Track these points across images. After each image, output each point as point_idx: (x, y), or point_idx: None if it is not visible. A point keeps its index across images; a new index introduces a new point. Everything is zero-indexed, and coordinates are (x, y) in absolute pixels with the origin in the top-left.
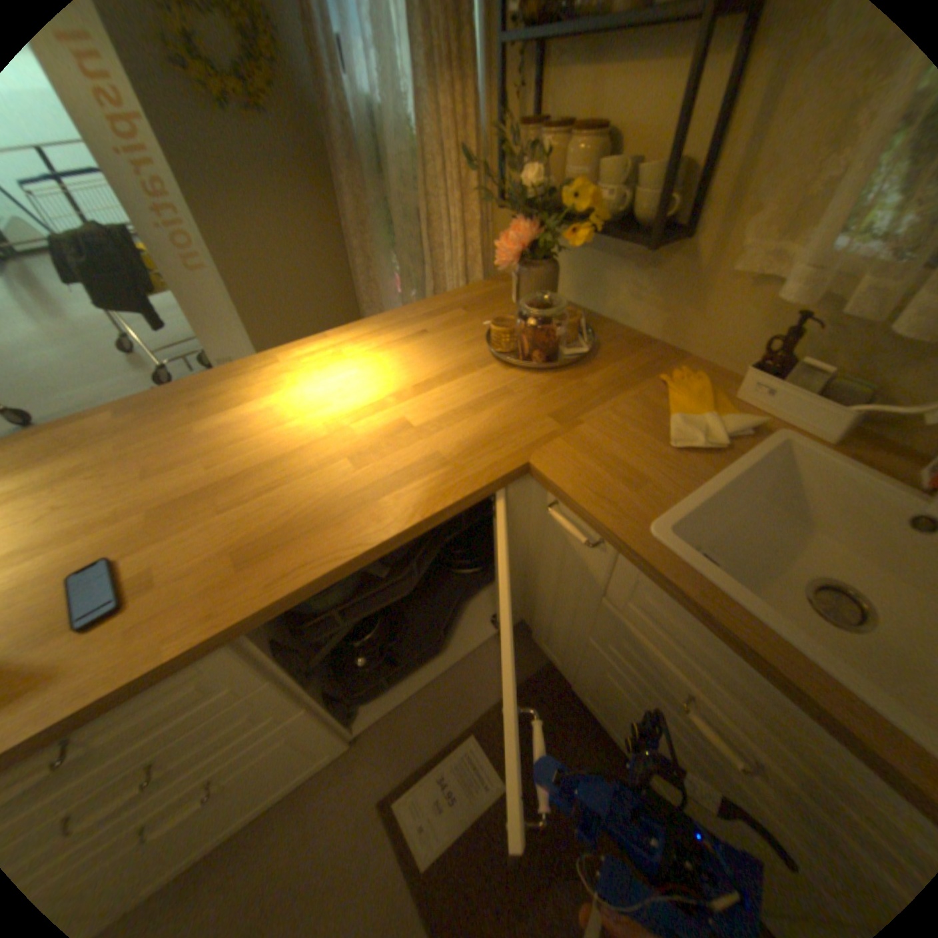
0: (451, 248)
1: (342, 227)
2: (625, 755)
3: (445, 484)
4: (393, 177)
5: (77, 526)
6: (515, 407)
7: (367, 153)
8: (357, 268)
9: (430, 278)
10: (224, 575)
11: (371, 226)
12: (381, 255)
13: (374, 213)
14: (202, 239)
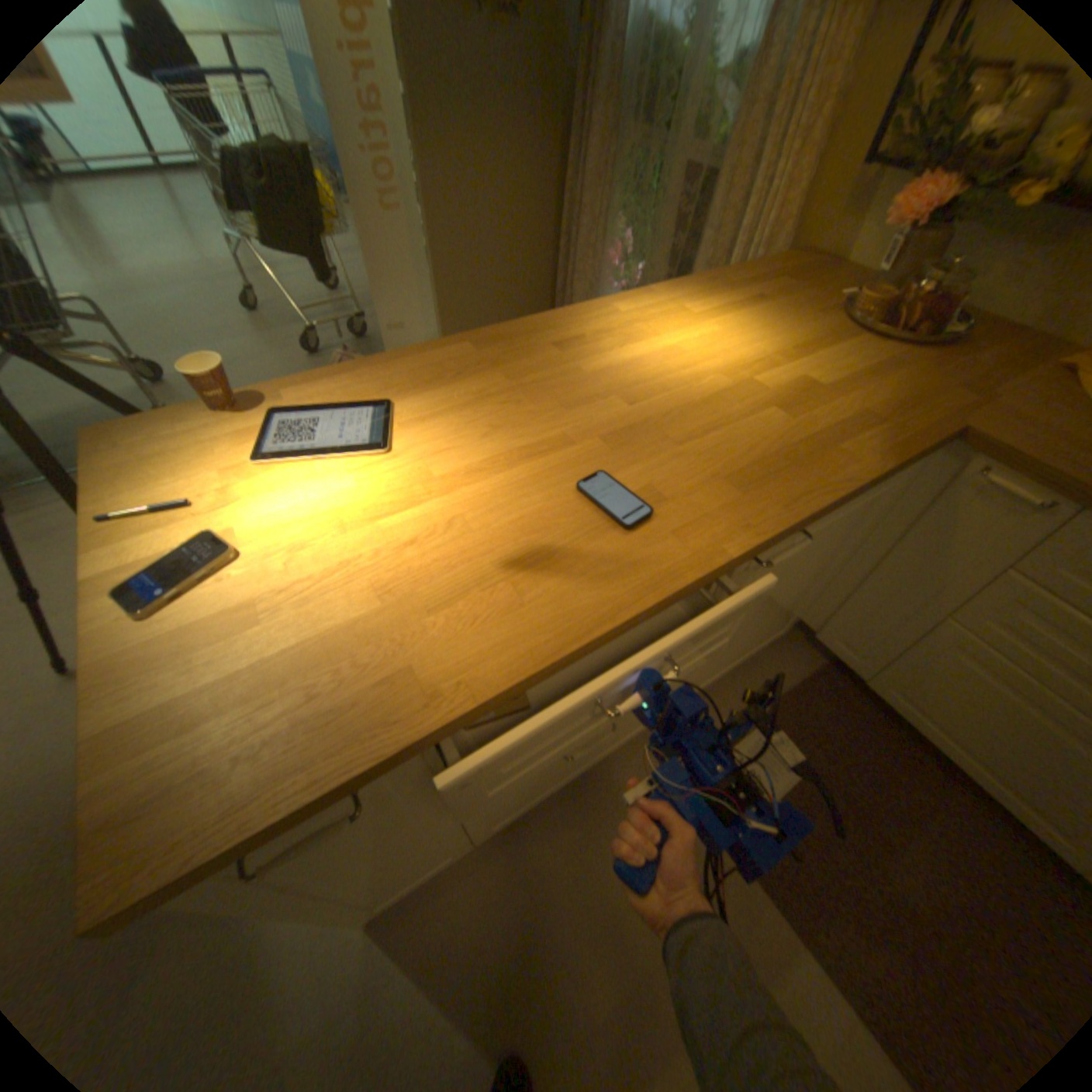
0: (757, 209)
1: (568, 177)
2: (934, 745)
3: (899, 437)
4: (690, 118)
5: (537, 443)
6: (919, 377)
7: (638, 86)
8: (581, 230)
9: (712, 244)
10: (735, 494)
11: (618, 179)
12: (617, 216)
13: (624, 163)
14: (419, 172)
